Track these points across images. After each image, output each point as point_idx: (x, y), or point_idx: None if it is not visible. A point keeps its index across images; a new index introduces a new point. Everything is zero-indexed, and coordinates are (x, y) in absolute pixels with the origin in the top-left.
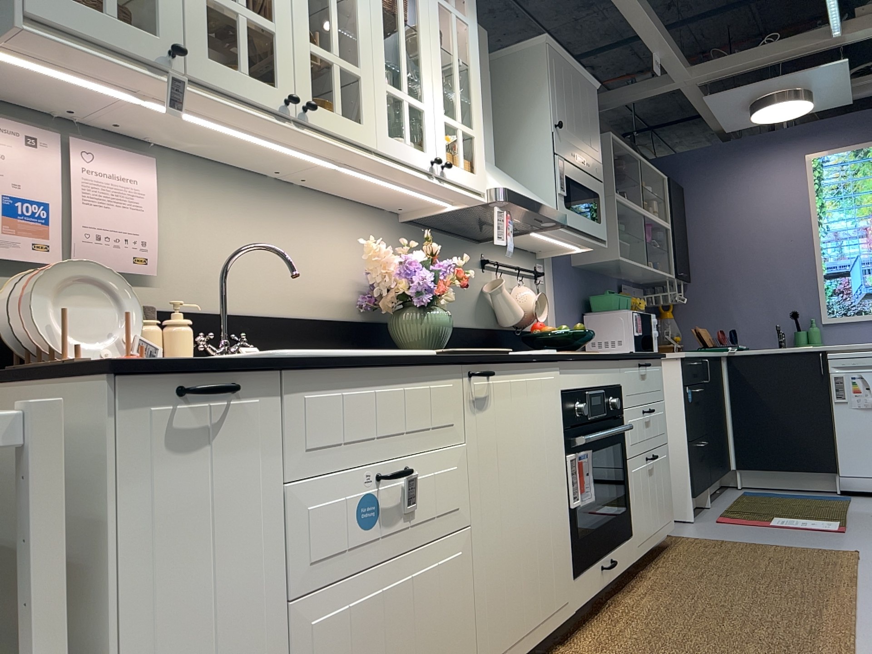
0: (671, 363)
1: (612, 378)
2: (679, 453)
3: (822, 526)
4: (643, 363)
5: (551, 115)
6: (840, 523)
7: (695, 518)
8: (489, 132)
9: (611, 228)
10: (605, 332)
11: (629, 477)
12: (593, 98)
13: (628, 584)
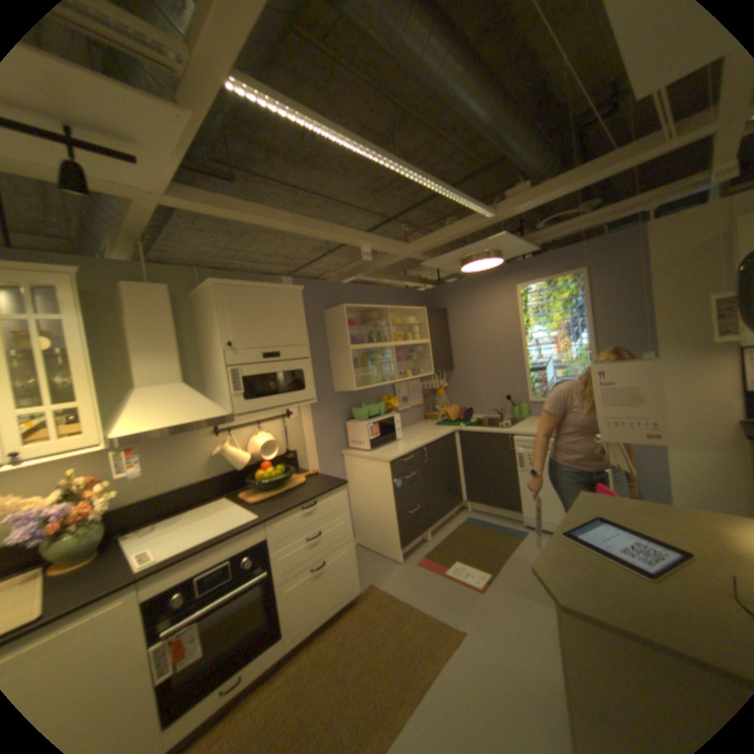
0: (384, 463)
1: (247, 543)
2: (392, 521)
3: (475, 583)
4: (306, 506)
5: (220, 338)
6: (488, 581)
7: (408, 559)
8: (167, 361)
9: (348, 370)
10: (356, 434)
11: (276, 602)
12: (291, 300)
13: (278, 672)
